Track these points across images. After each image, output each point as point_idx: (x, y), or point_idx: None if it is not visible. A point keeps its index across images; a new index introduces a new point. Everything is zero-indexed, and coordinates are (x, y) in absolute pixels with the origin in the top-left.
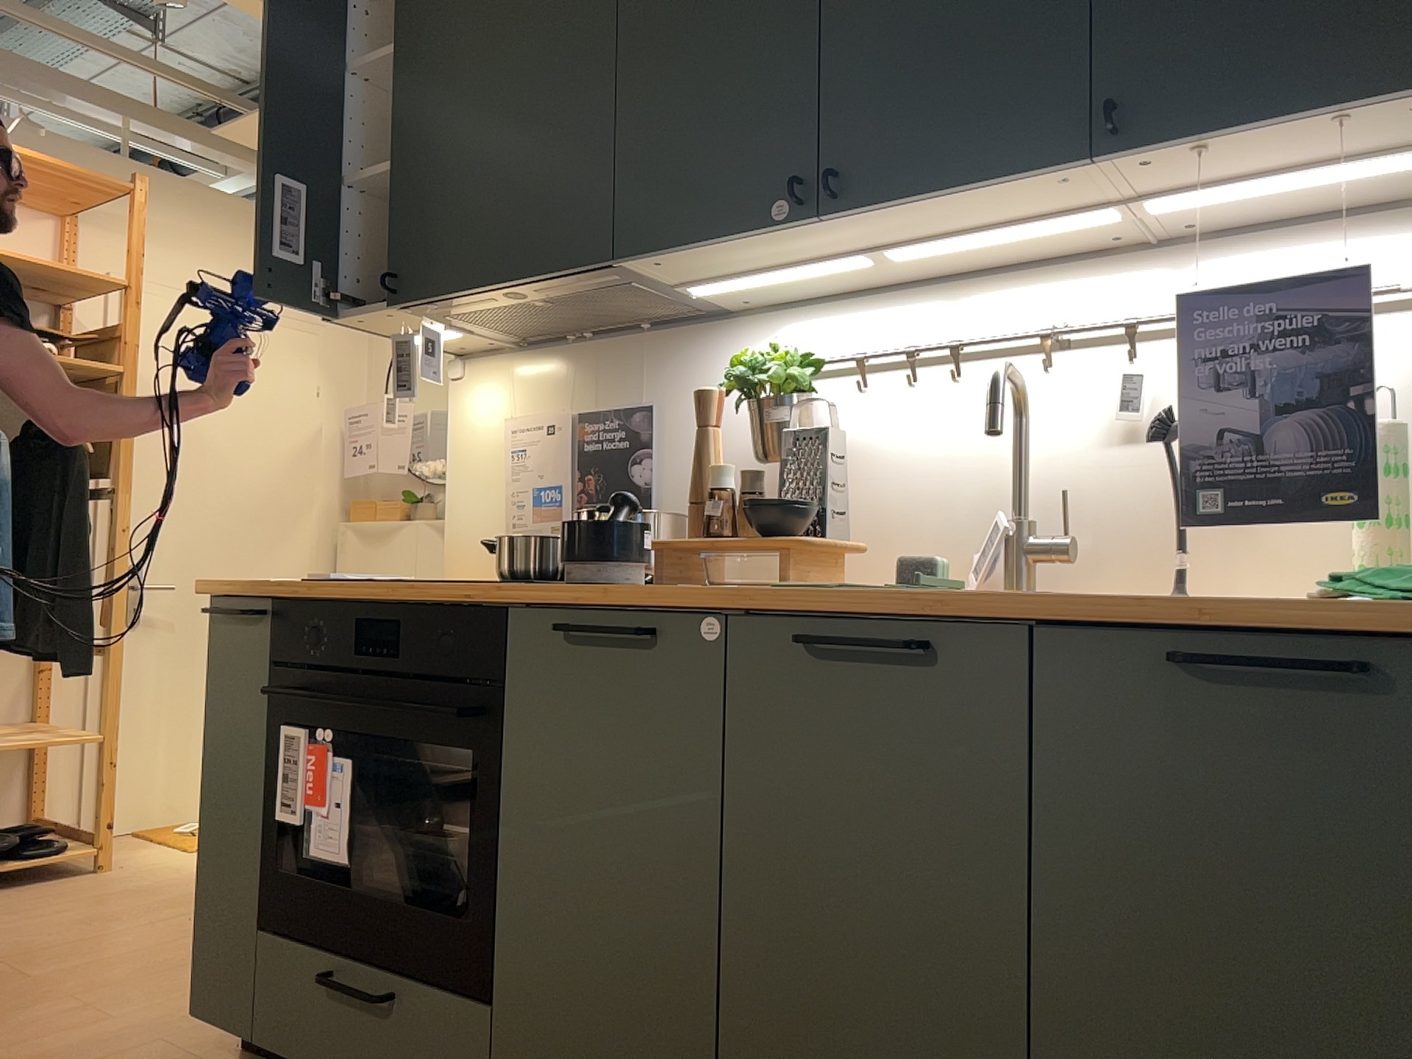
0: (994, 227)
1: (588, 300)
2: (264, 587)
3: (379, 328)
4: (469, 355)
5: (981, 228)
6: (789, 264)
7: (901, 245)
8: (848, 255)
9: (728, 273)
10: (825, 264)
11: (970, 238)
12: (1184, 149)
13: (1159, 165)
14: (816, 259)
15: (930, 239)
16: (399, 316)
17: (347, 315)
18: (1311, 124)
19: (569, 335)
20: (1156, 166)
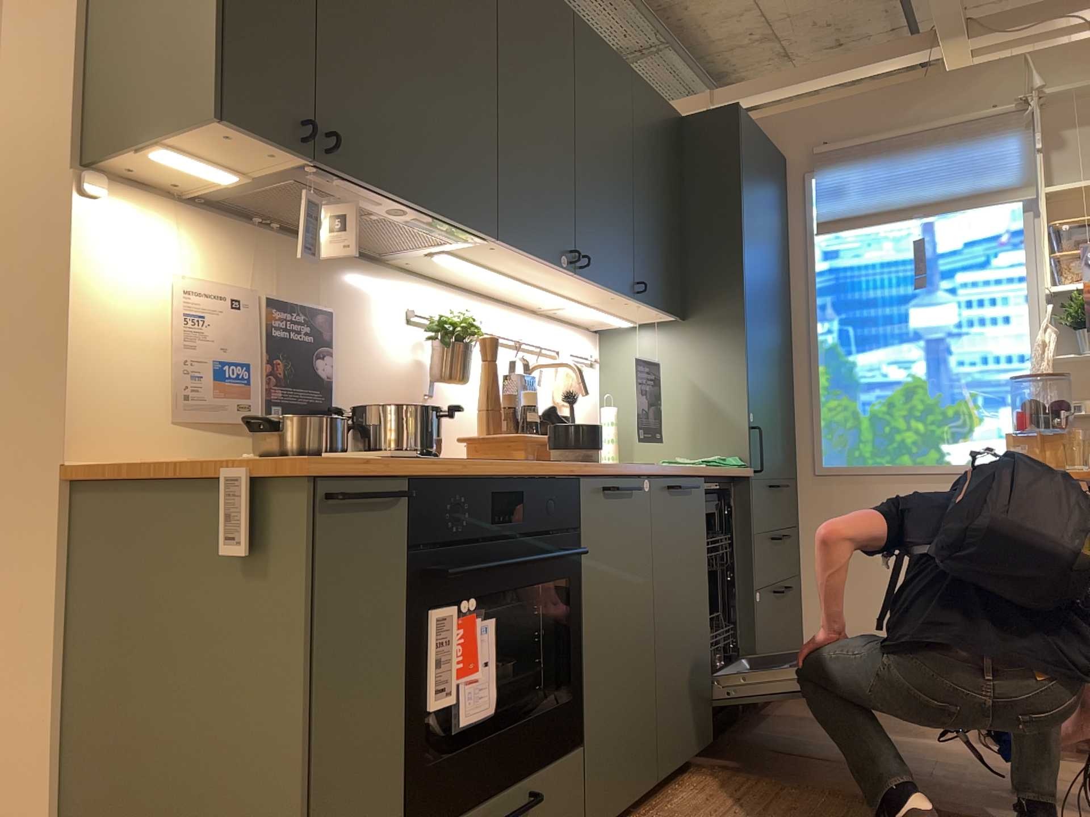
0: (563, 294)
1: (388, 228)
2: (411, 467)
3: (204, 142)
4: (105, 173)
5: (560, 292)
6: (499, 270)
7: (537, 284)
8: (520, 278)
9: (474, 258)
10: (507, 277)
11: (553, 293)
12: (642, 304)
13: (627, 303)
14: (509, 274)
15: (546, 287)
16: (276, 159)
17: (245, 129)
18: (657, 311)
19: (262, 218)
20: (627, 303)
